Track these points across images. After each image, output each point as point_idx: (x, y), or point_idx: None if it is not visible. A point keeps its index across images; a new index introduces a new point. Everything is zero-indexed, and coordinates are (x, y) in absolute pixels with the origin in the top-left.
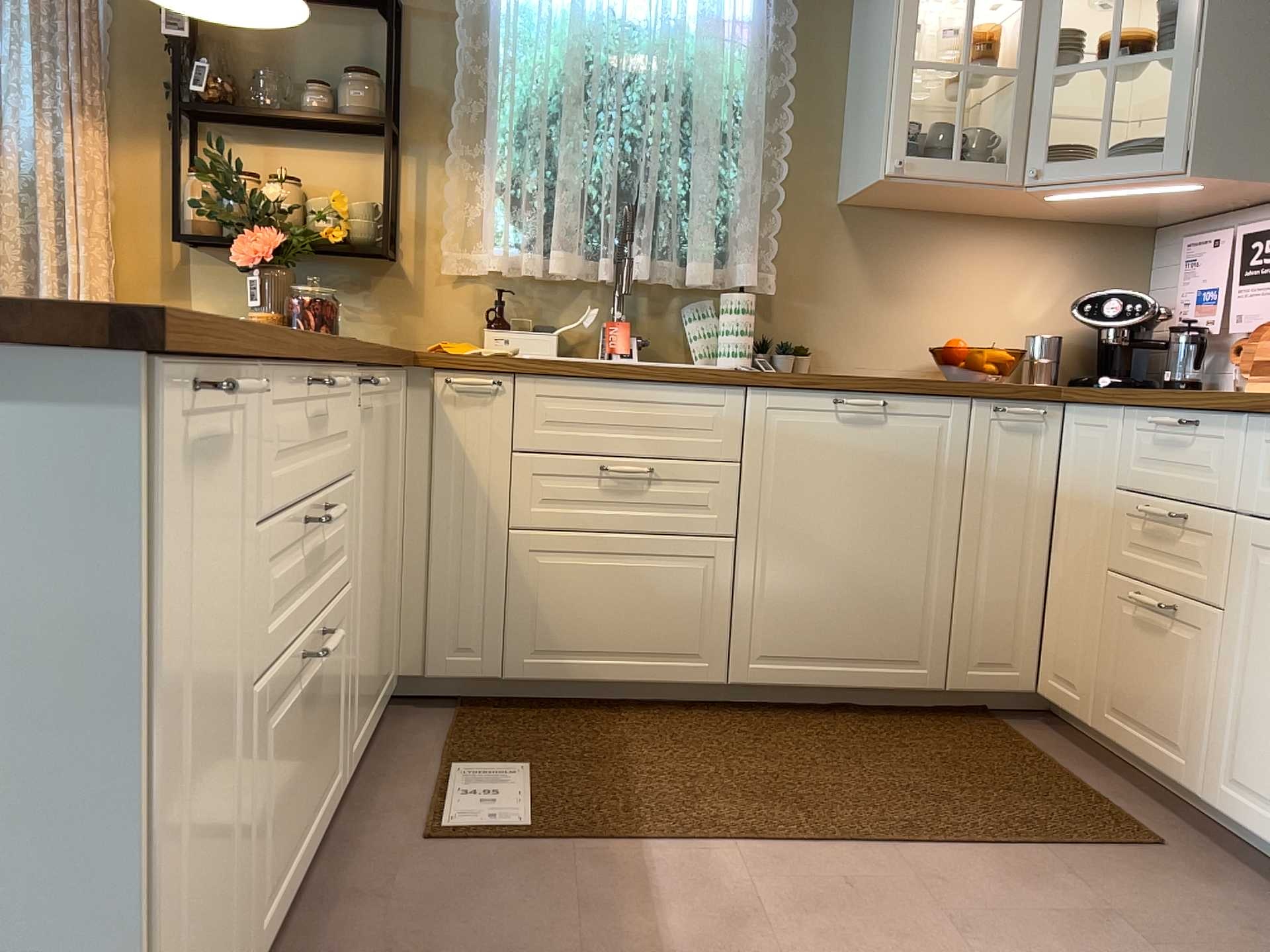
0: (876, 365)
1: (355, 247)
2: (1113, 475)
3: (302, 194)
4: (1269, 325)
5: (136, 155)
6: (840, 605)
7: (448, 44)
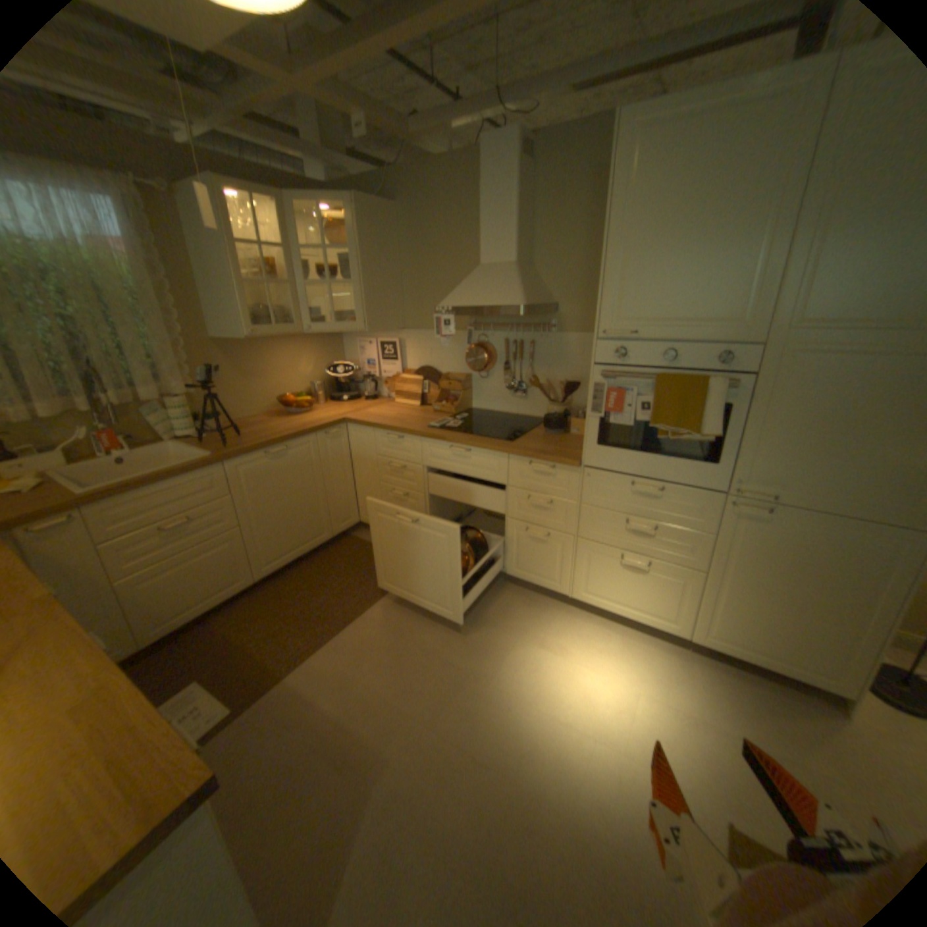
0: (252, 411)
1: None
2: (374, 451)
3: None
4: (396, 377)
5: None
6: (290, 530)
7: None
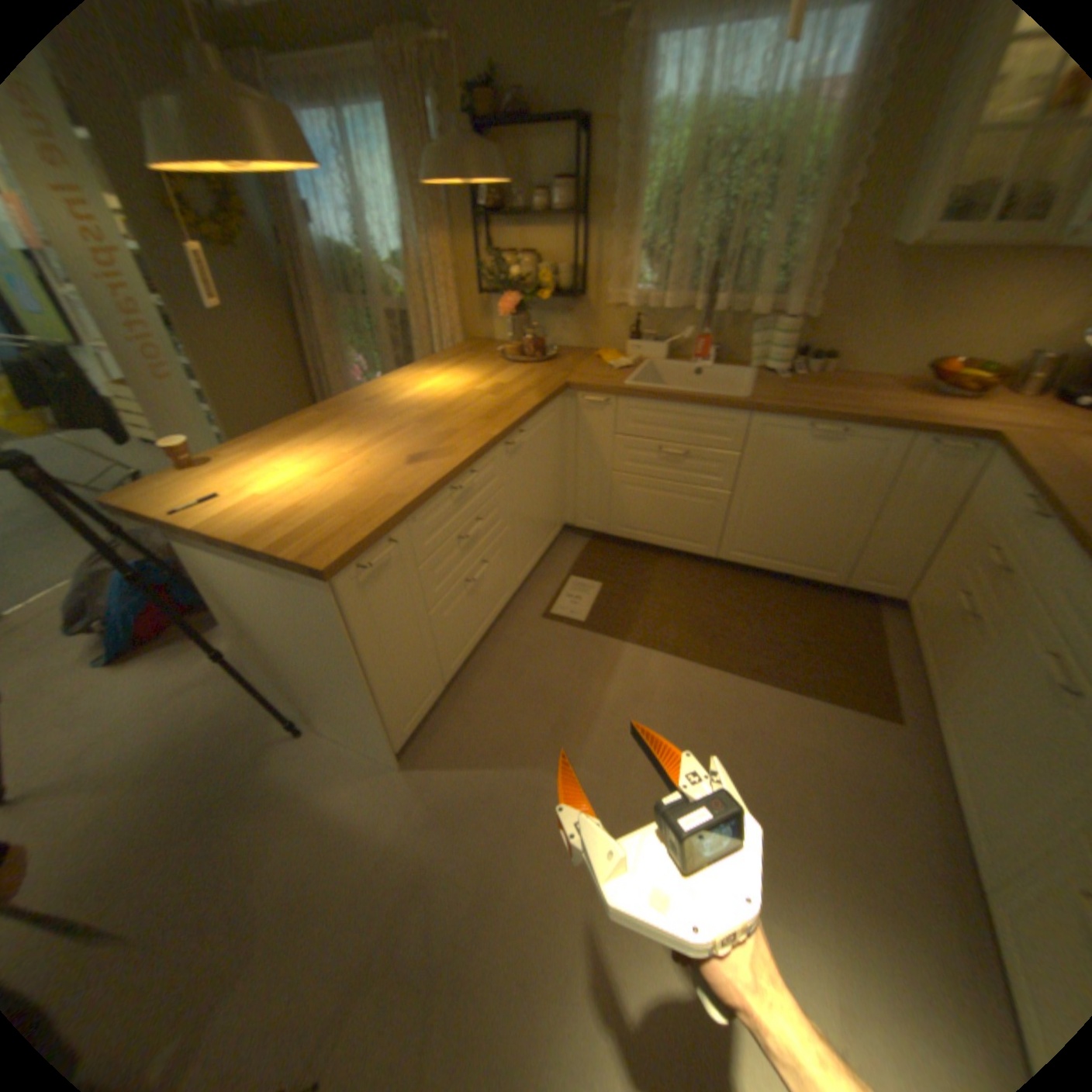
0: (890, 366)
1: (562, 291)
2: (996, 512)
3: (538, 256)
4: None
5: (461, 238)
6: (788, 535)
7: (617, 139)
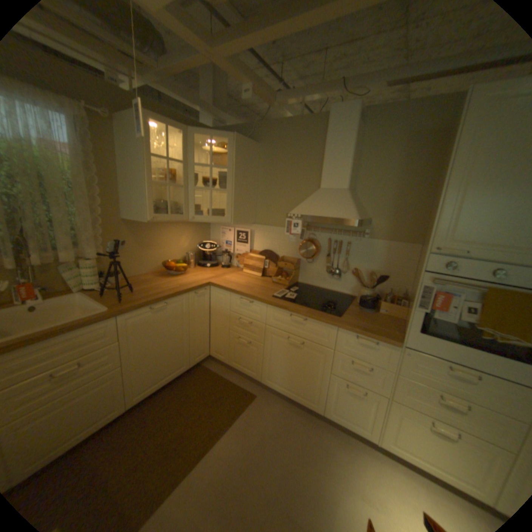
0: (142, 270)
1: None
2: (227, 308)
3: None
4: (244, 254)
5: None
6: (159, 366)
7: None
